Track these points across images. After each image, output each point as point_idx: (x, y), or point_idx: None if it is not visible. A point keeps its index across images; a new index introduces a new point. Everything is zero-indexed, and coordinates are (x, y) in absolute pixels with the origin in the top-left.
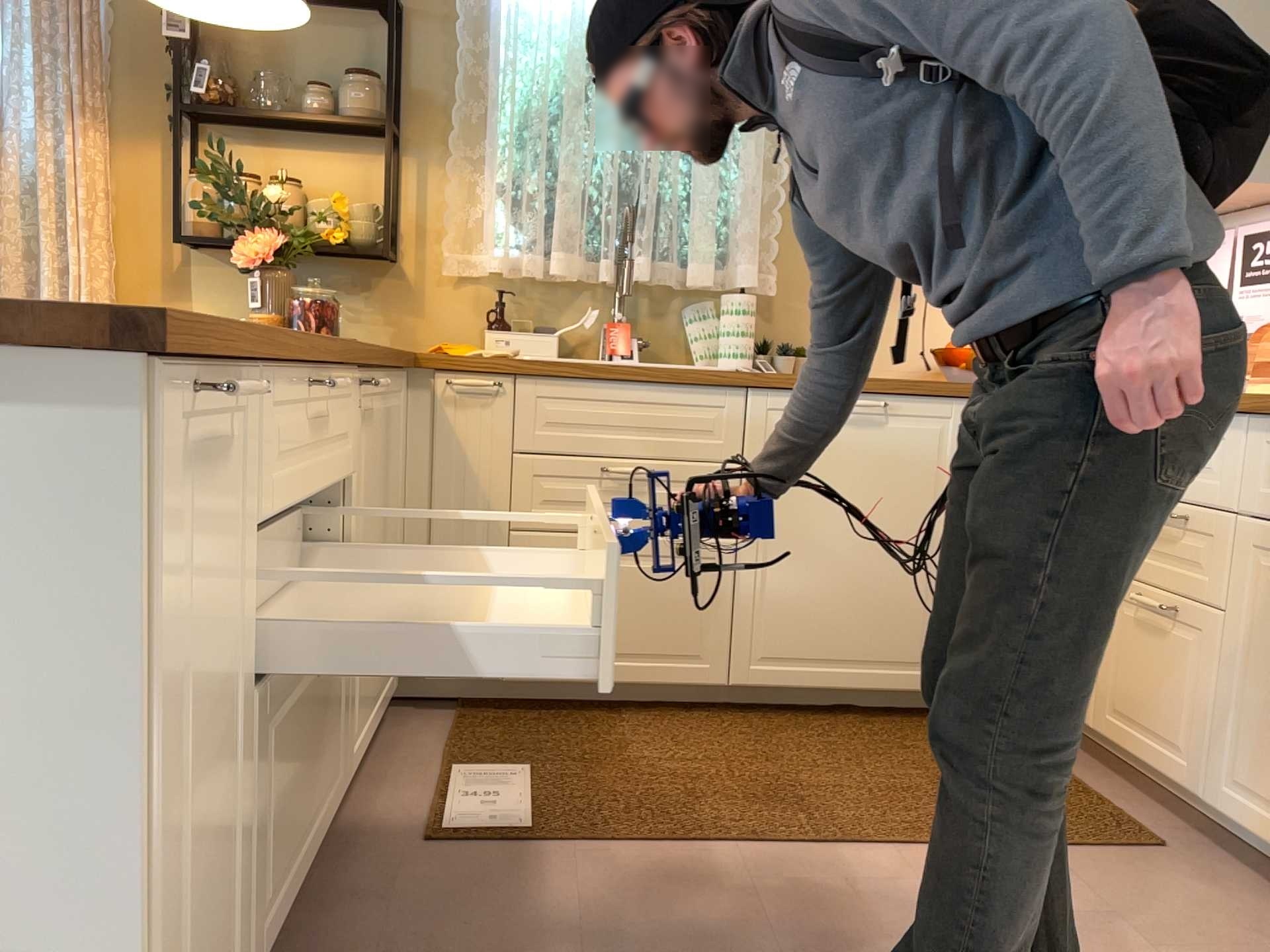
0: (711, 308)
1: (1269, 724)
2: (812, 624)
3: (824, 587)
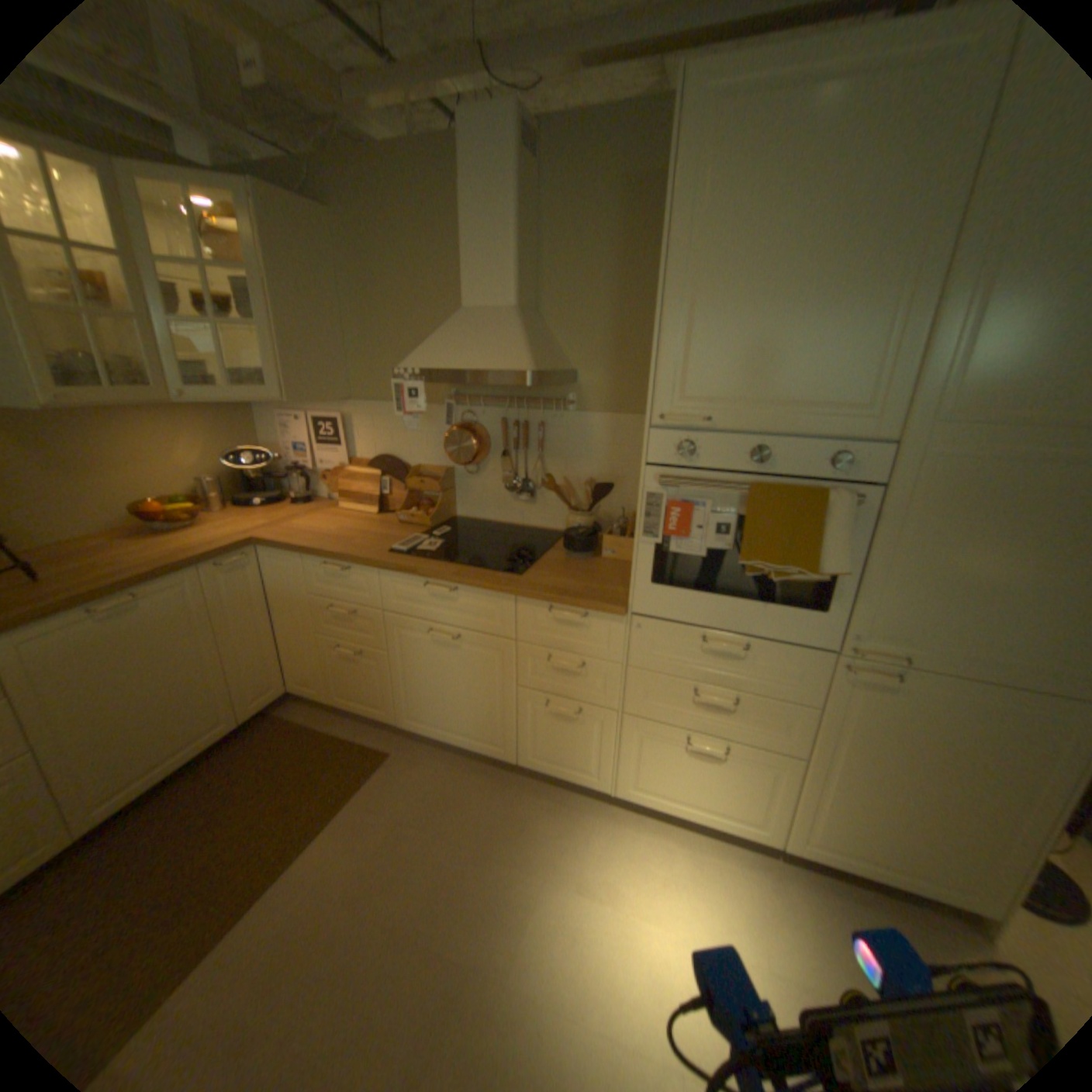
0: None
1: (418, 694)
2: (130, 759)
3: (130, 732)
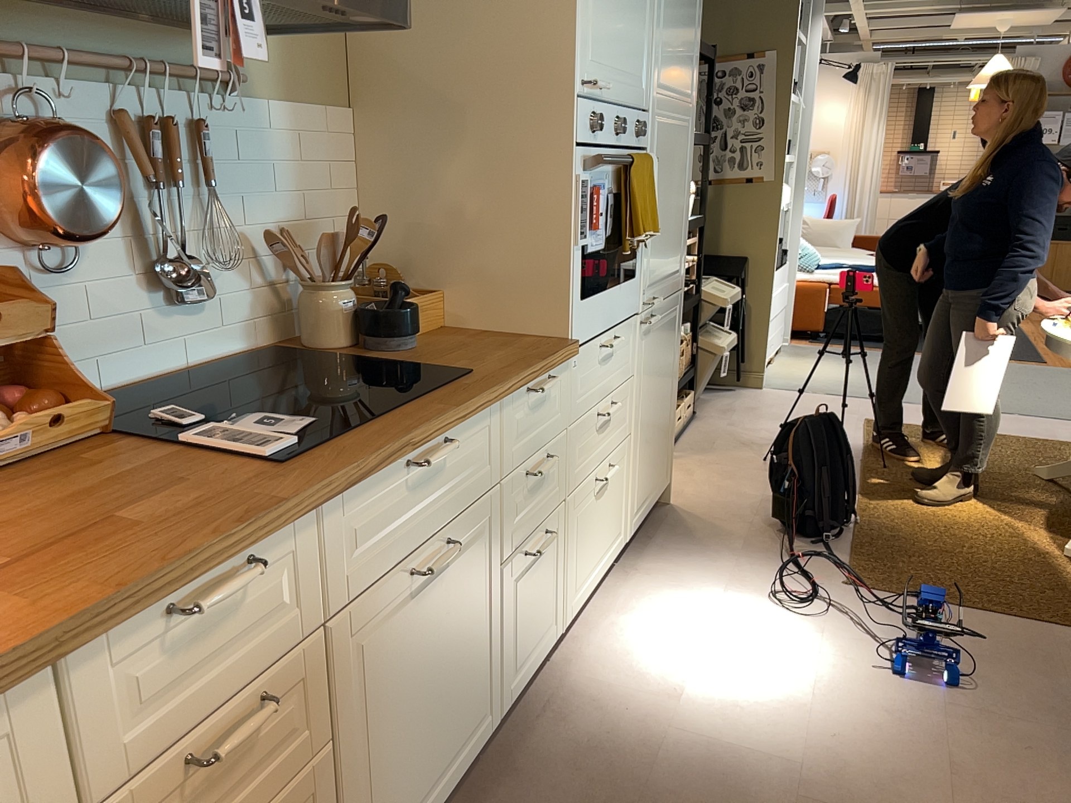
0: None
1: (390, 766)
2: None
3: None
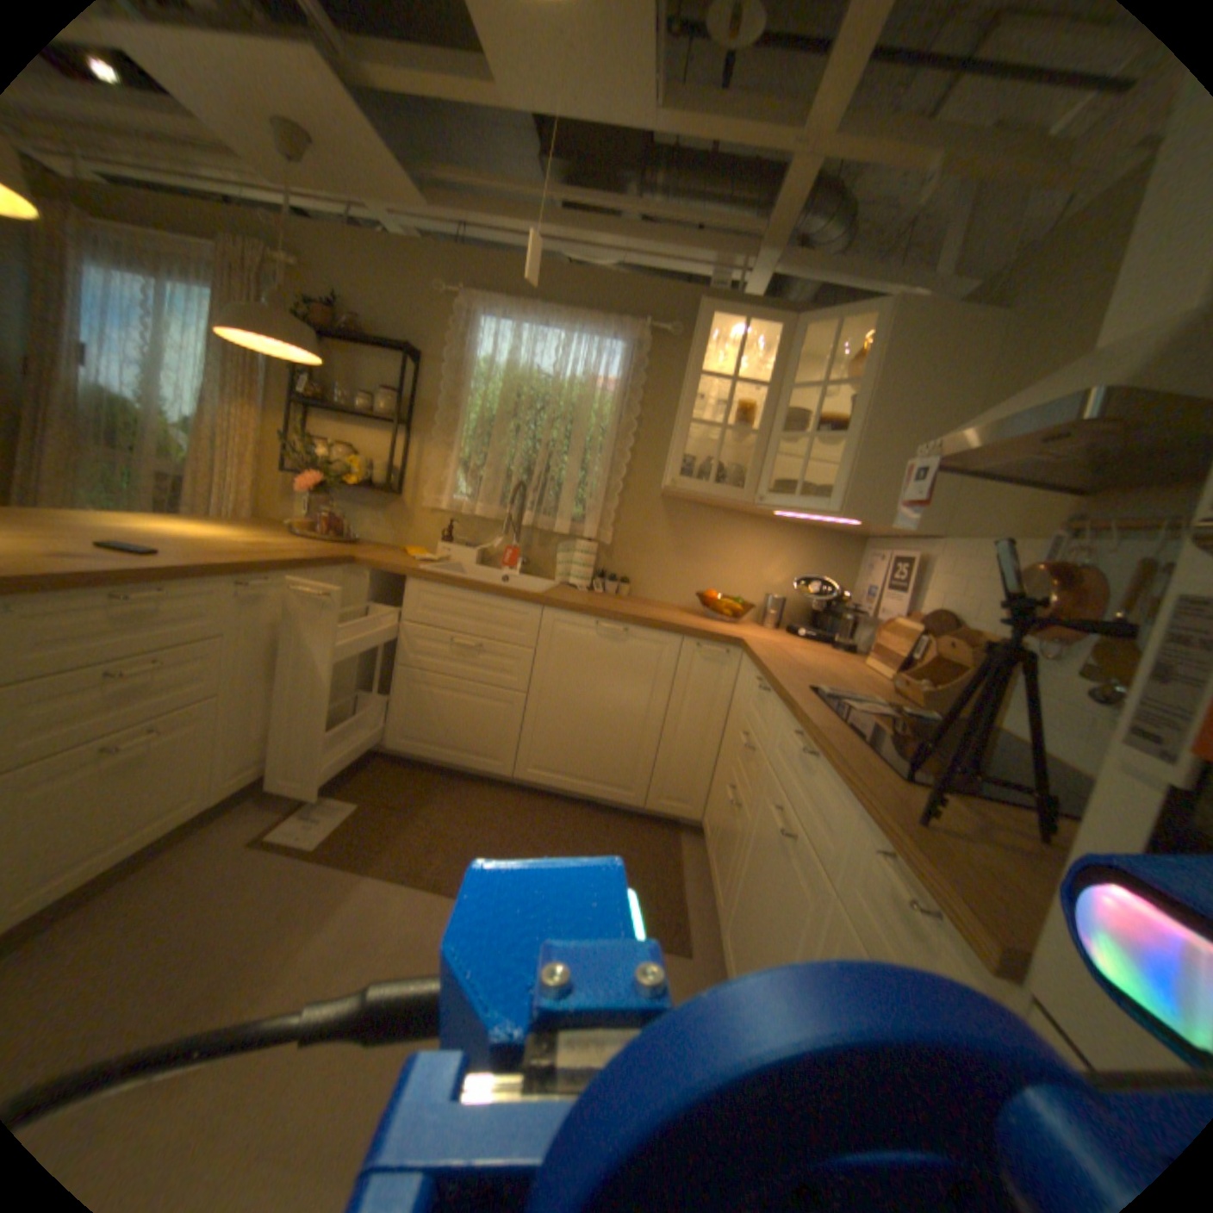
0: (572, 549)
1: (744, 906)
2: (564, 753)
3: (574, 733)
